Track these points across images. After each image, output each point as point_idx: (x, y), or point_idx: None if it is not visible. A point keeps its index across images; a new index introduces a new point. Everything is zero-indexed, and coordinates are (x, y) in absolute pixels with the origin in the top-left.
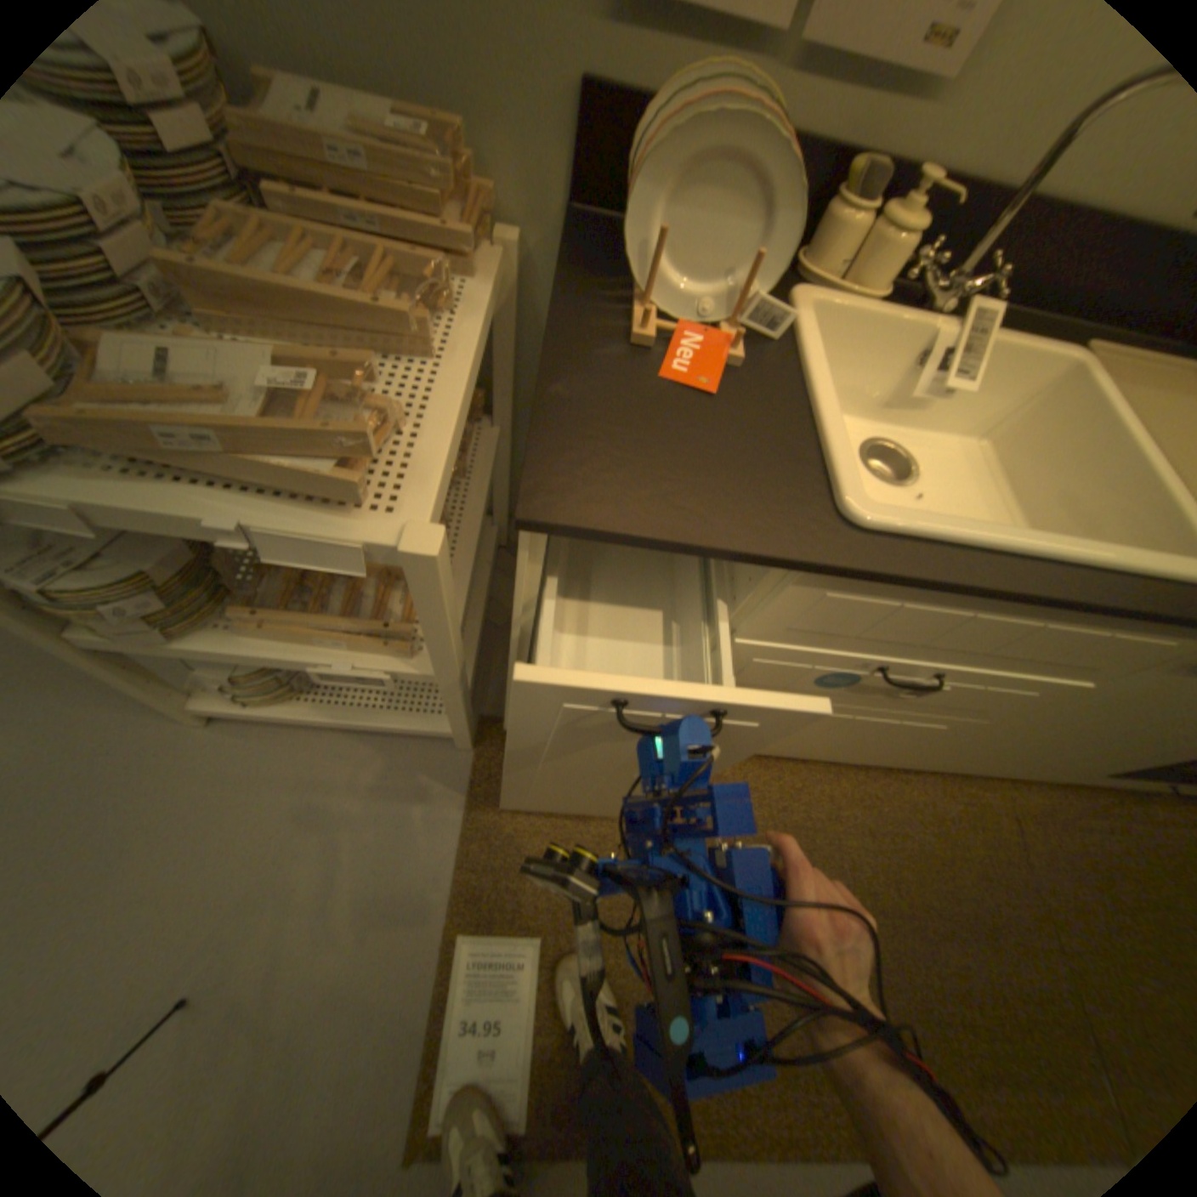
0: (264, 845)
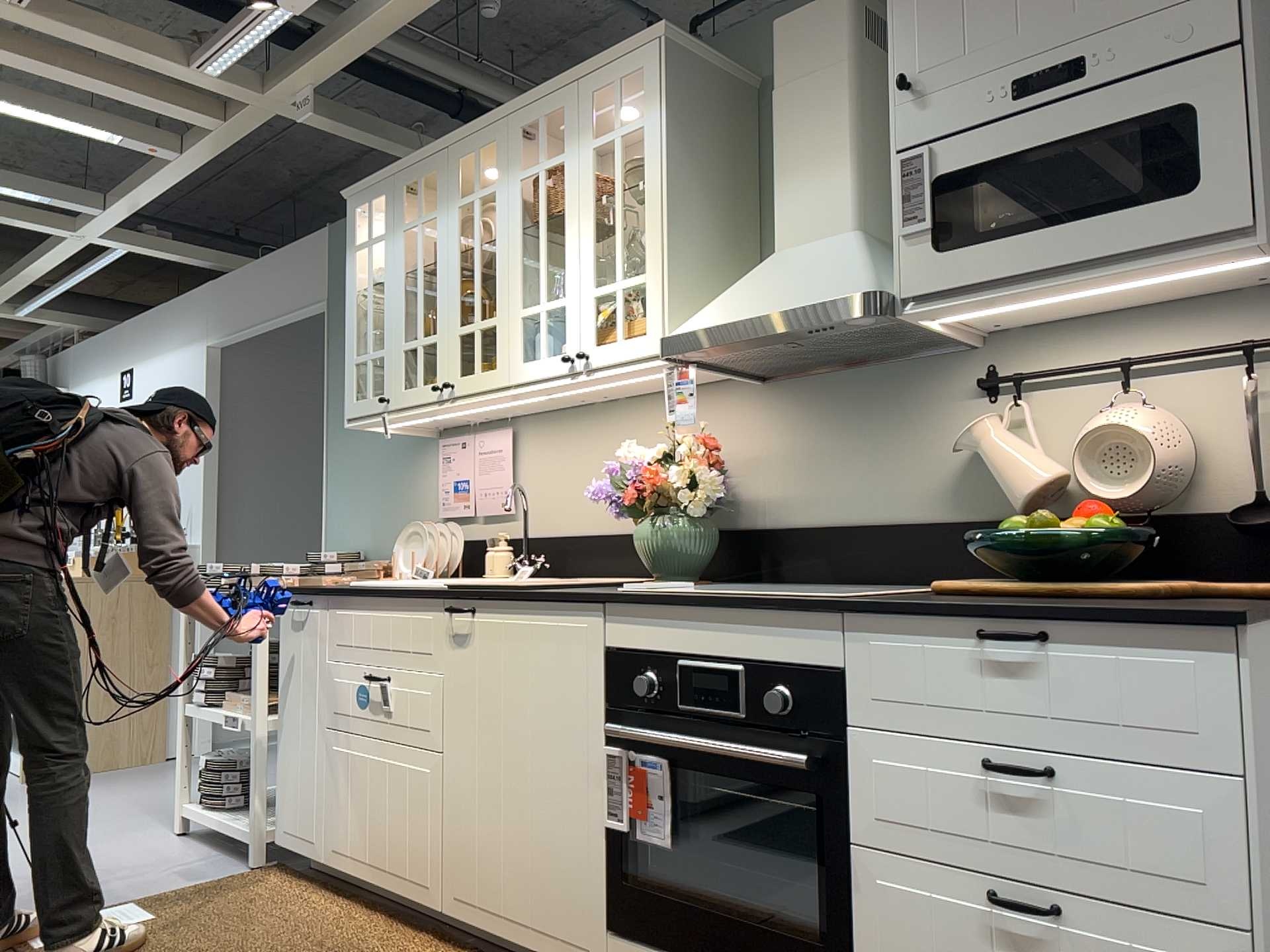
0: (134, 862)
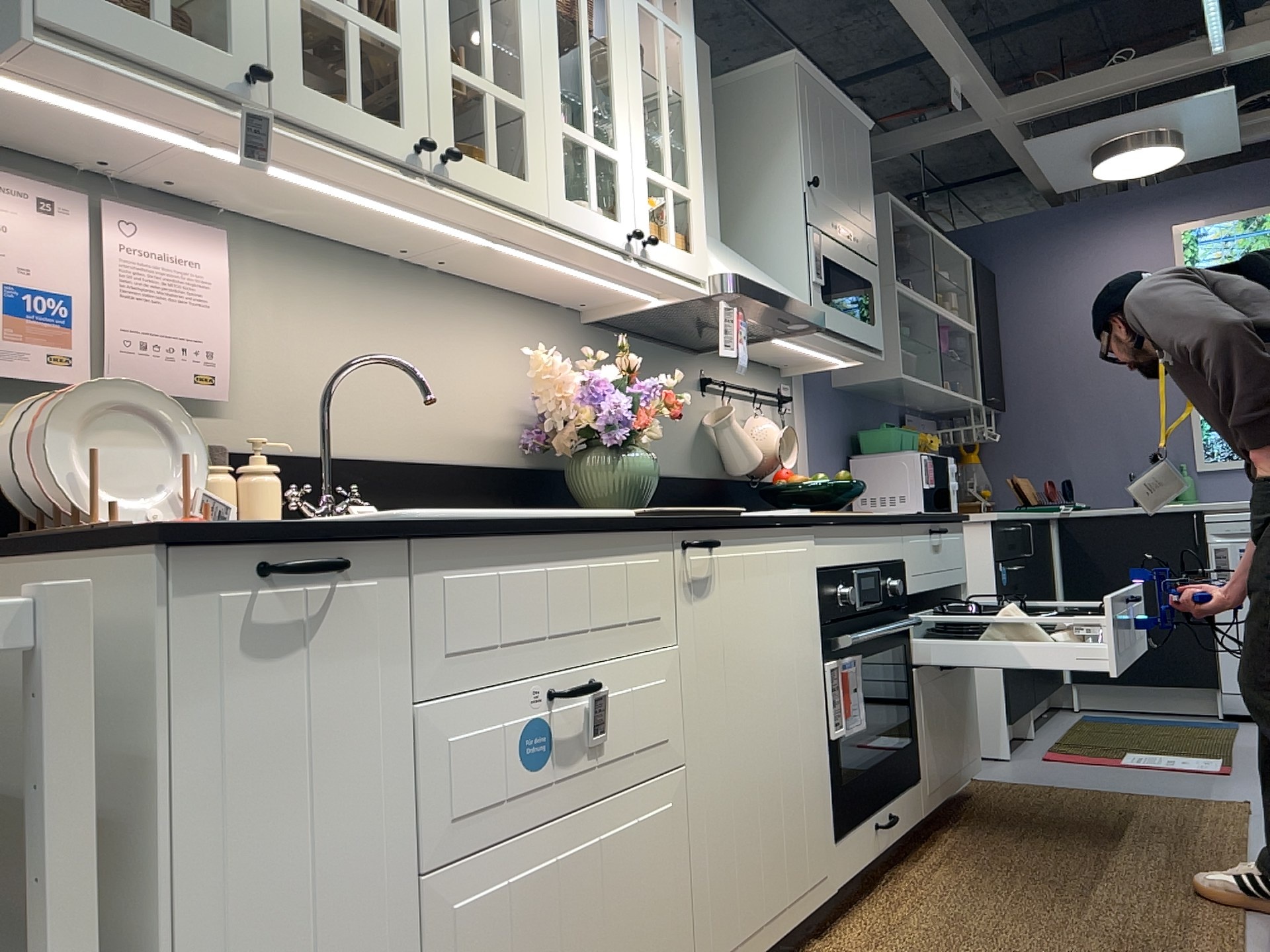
0: None
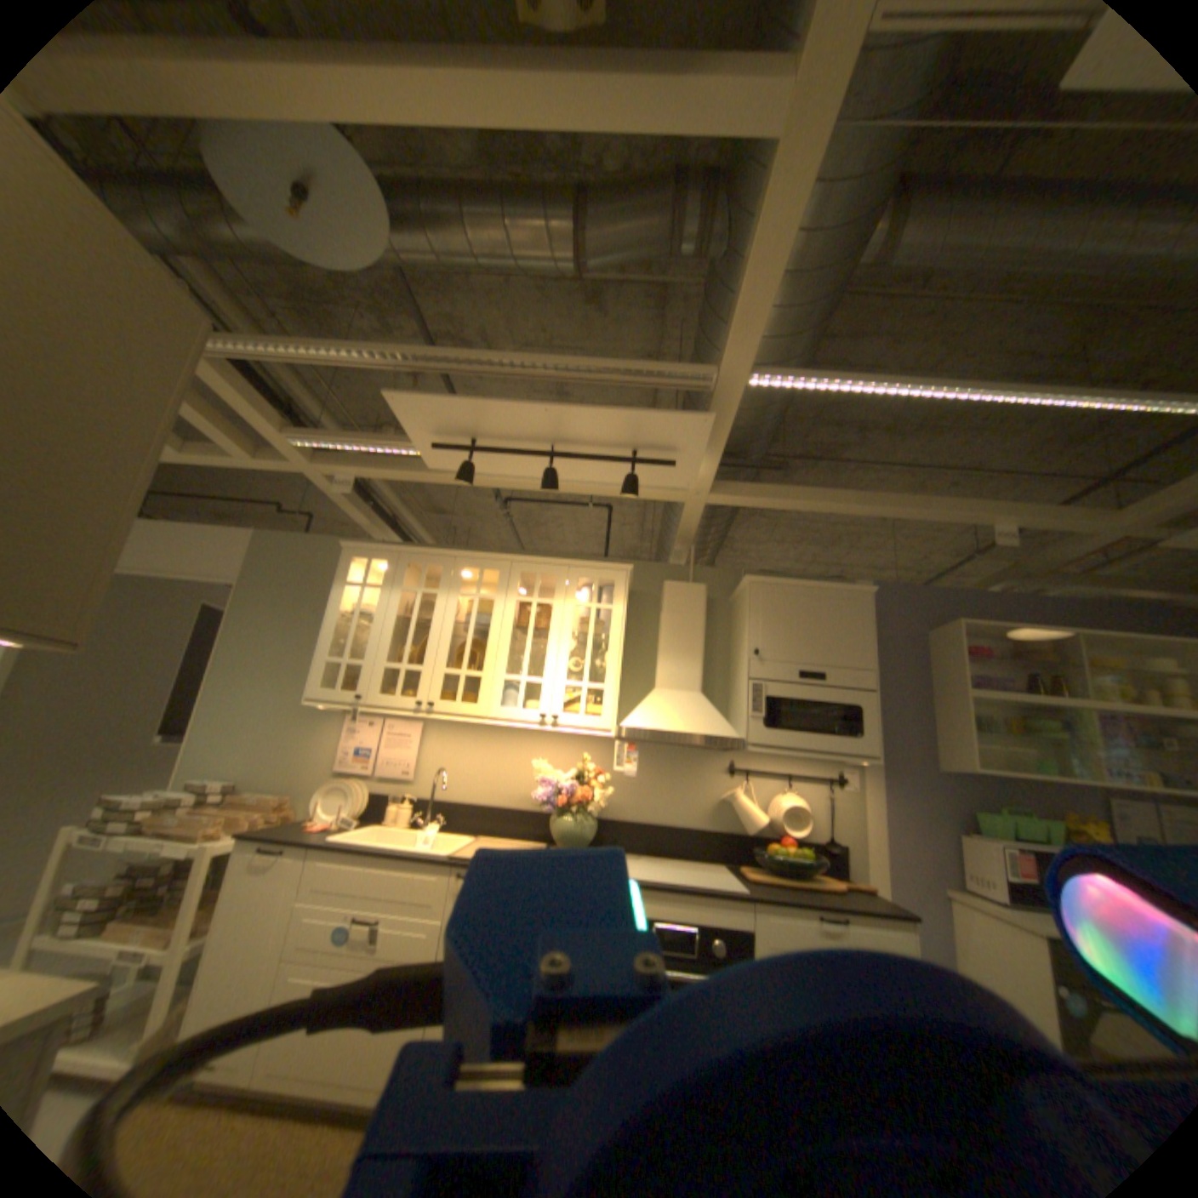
0: None
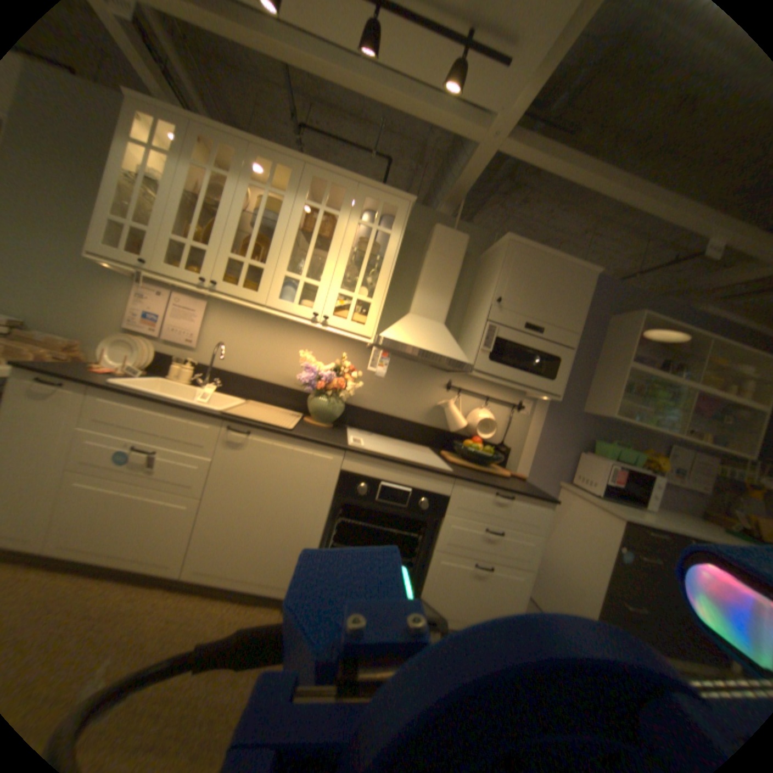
0: None
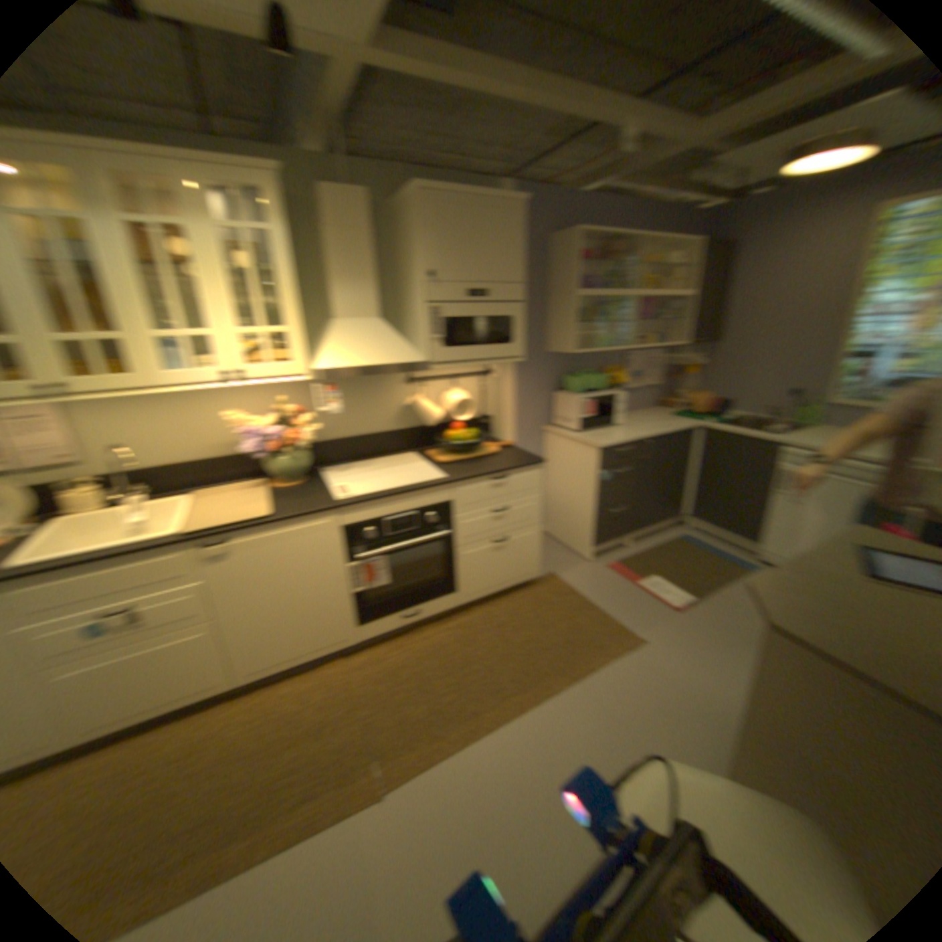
0: None
